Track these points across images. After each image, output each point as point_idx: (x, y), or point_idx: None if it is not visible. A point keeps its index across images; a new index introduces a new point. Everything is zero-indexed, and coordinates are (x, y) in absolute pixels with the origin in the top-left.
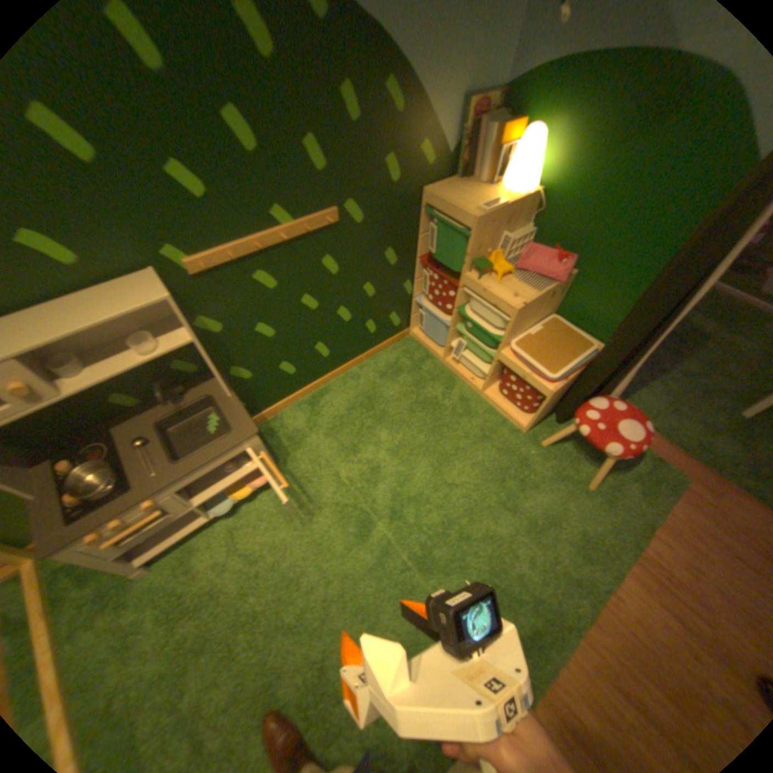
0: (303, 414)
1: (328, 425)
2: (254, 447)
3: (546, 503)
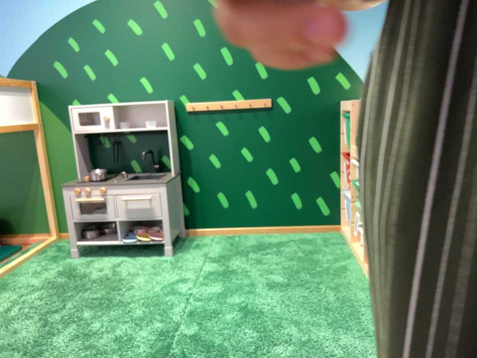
0: (218, 240)
1: (225, 248)
2: (160, 194)
3: (347, 344)
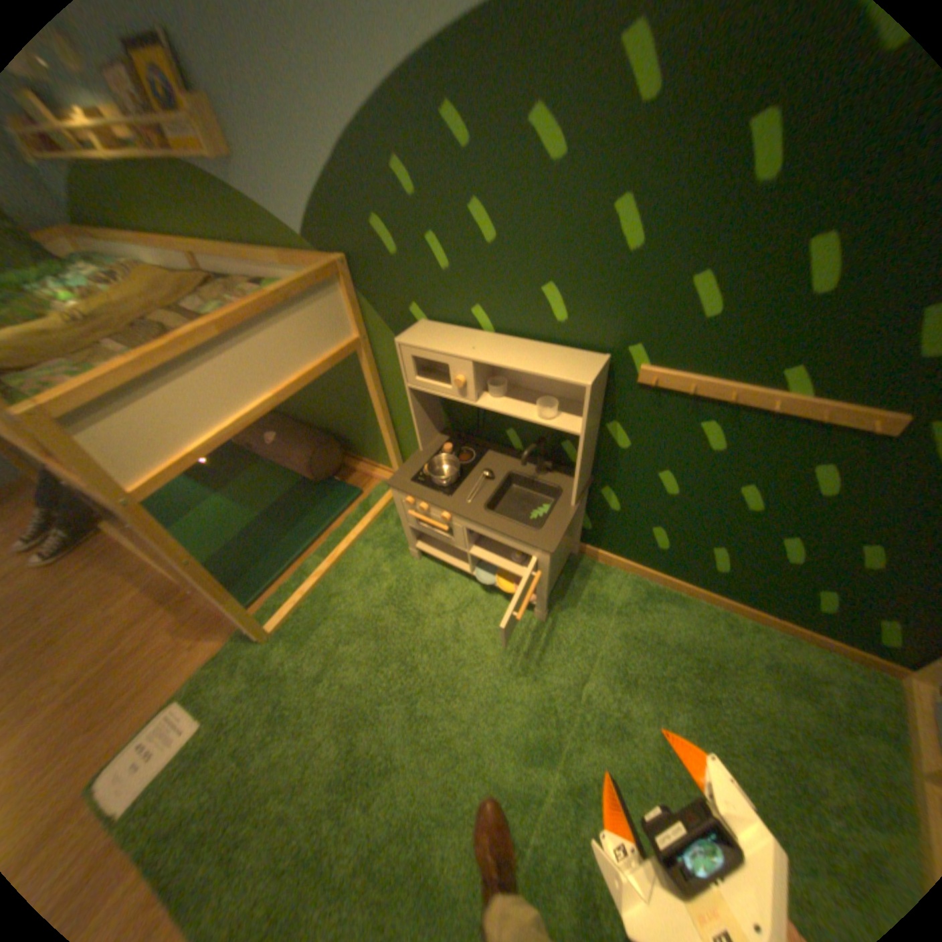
0: (630, 595)
1: (638, 633)
2: (539, 562)
3: None
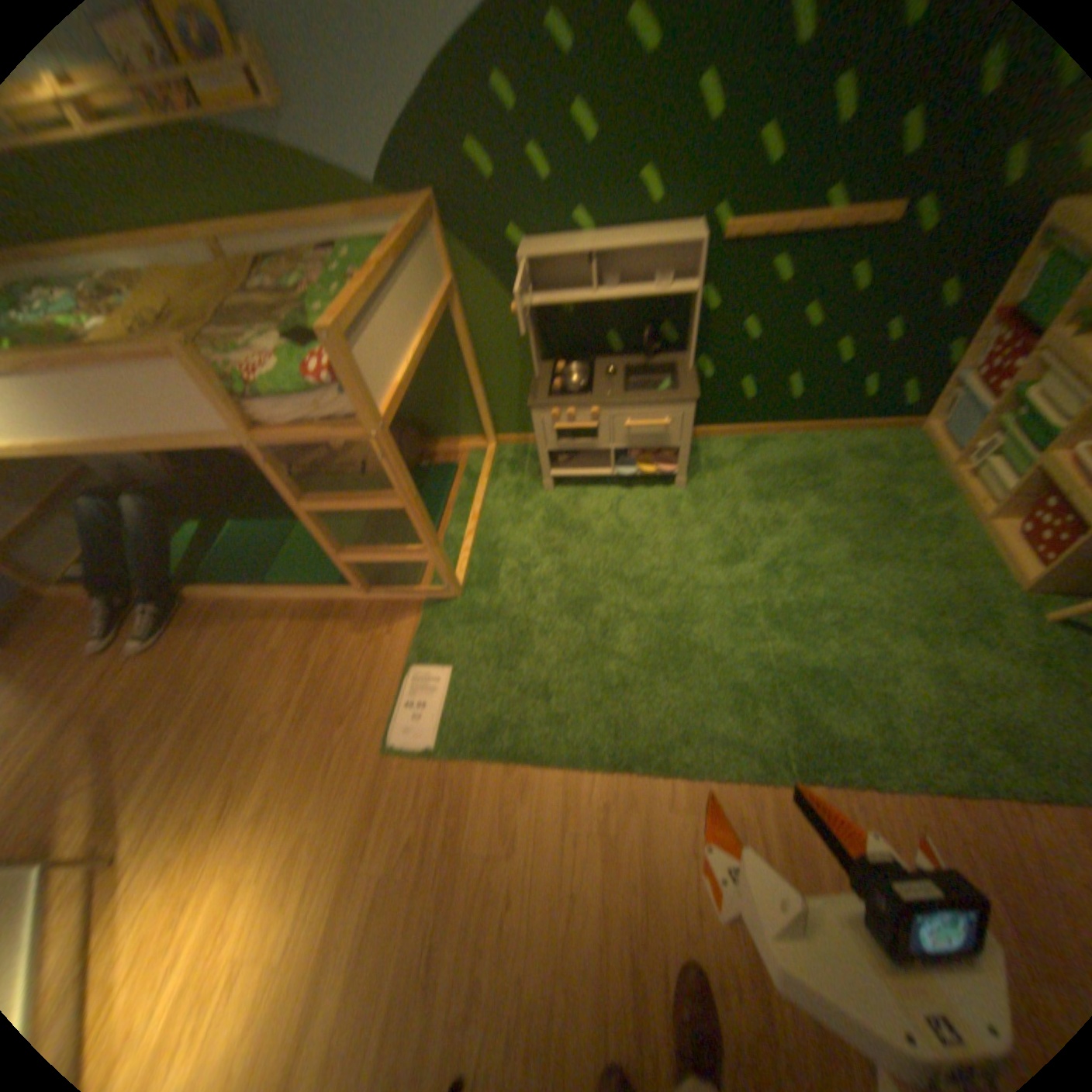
0: (734, 448)
1: (753, 468)
2: (685, 415)
3: (992, 669)
